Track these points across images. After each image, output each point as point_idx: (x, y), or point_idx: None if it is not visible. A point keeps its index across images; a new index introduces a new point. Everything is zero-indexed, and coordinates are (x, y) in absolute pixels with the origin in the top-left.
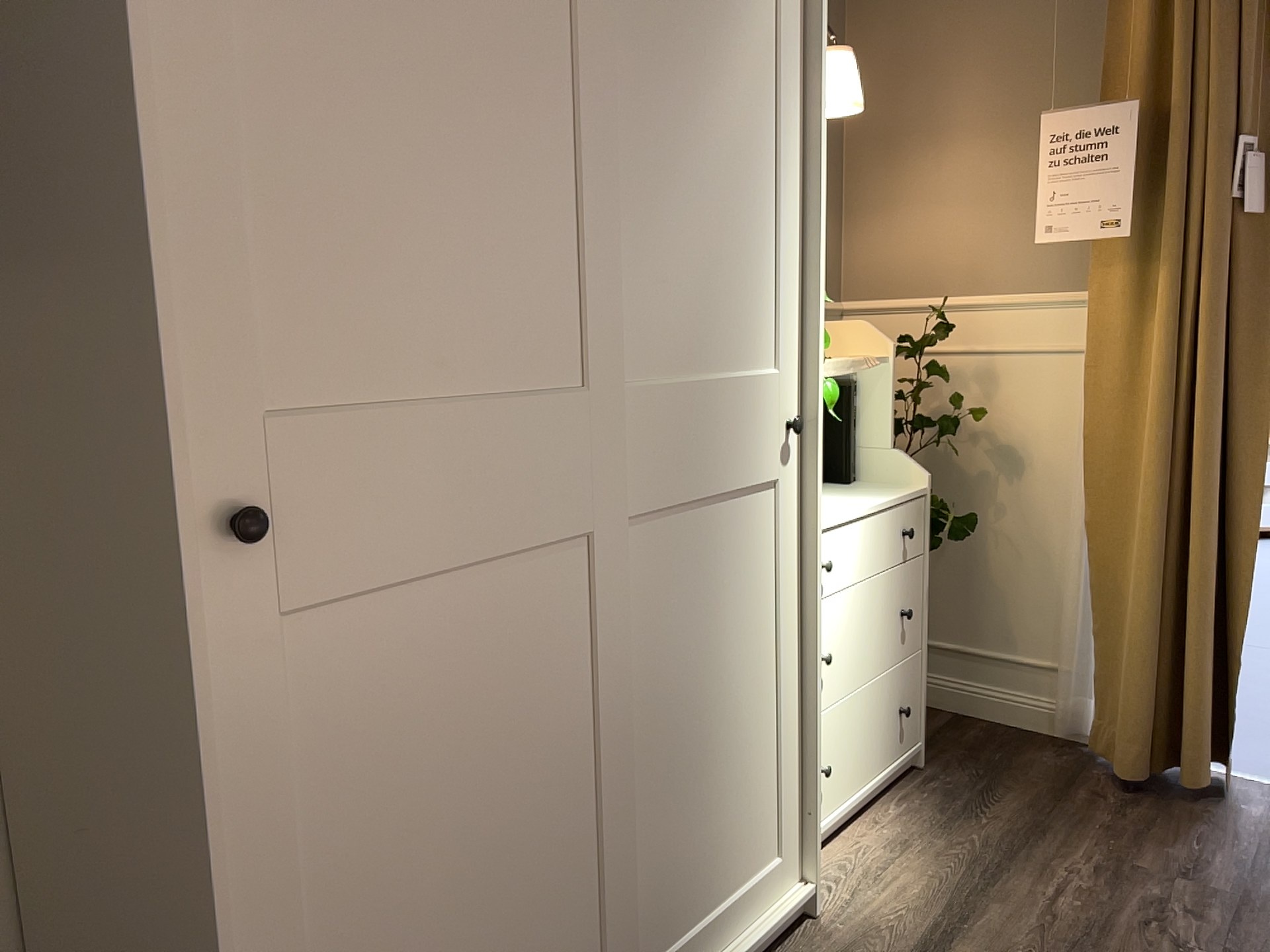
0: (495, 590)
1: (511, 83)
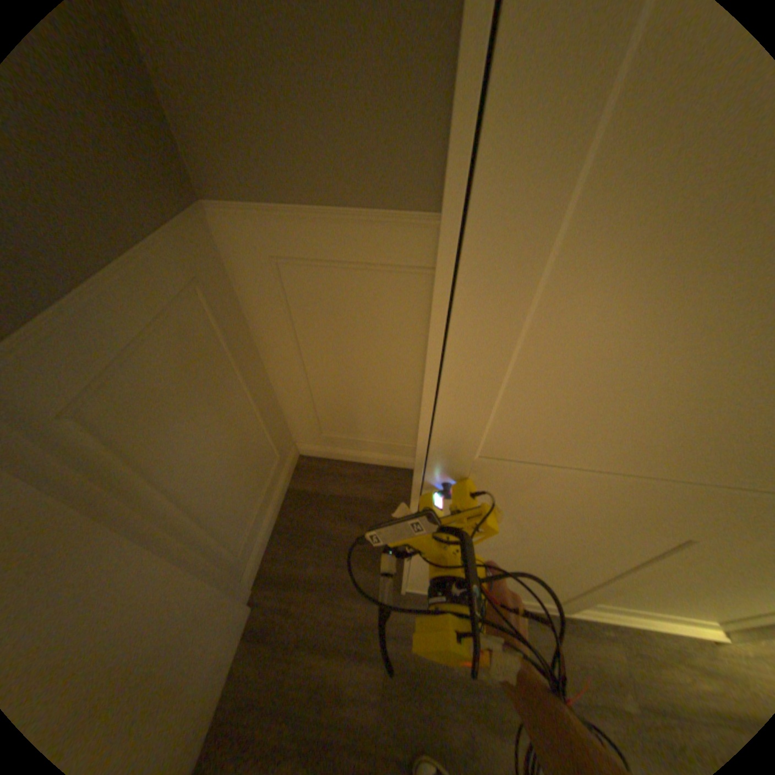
0: (594, 531)
1: None
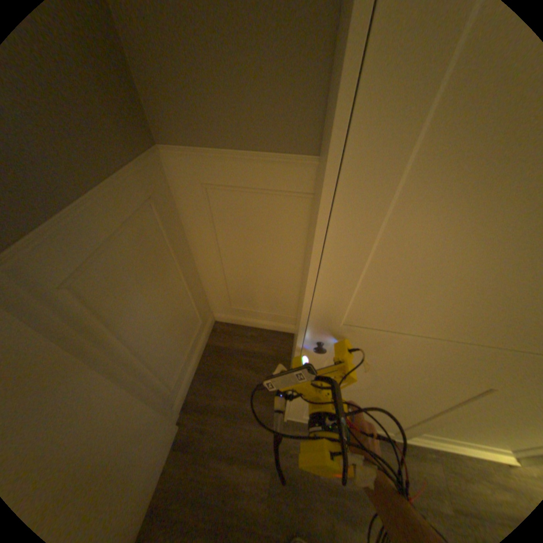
0: (423, 380)
1: None
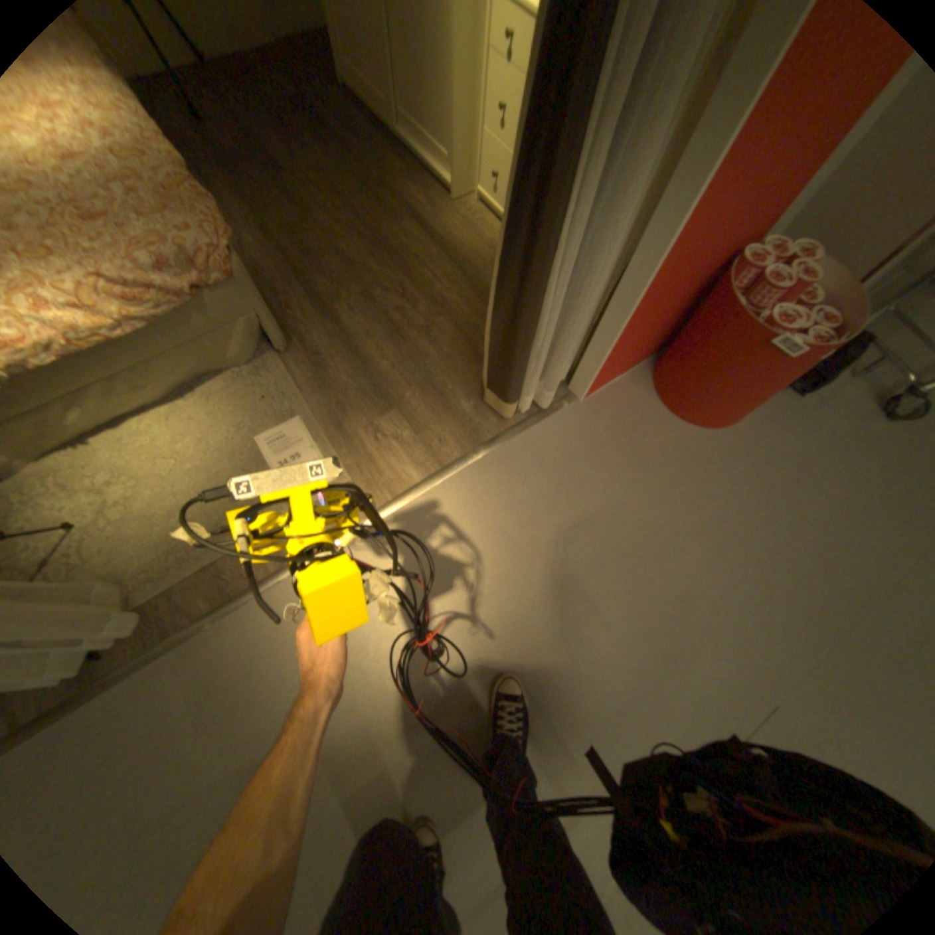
0: None
1: None
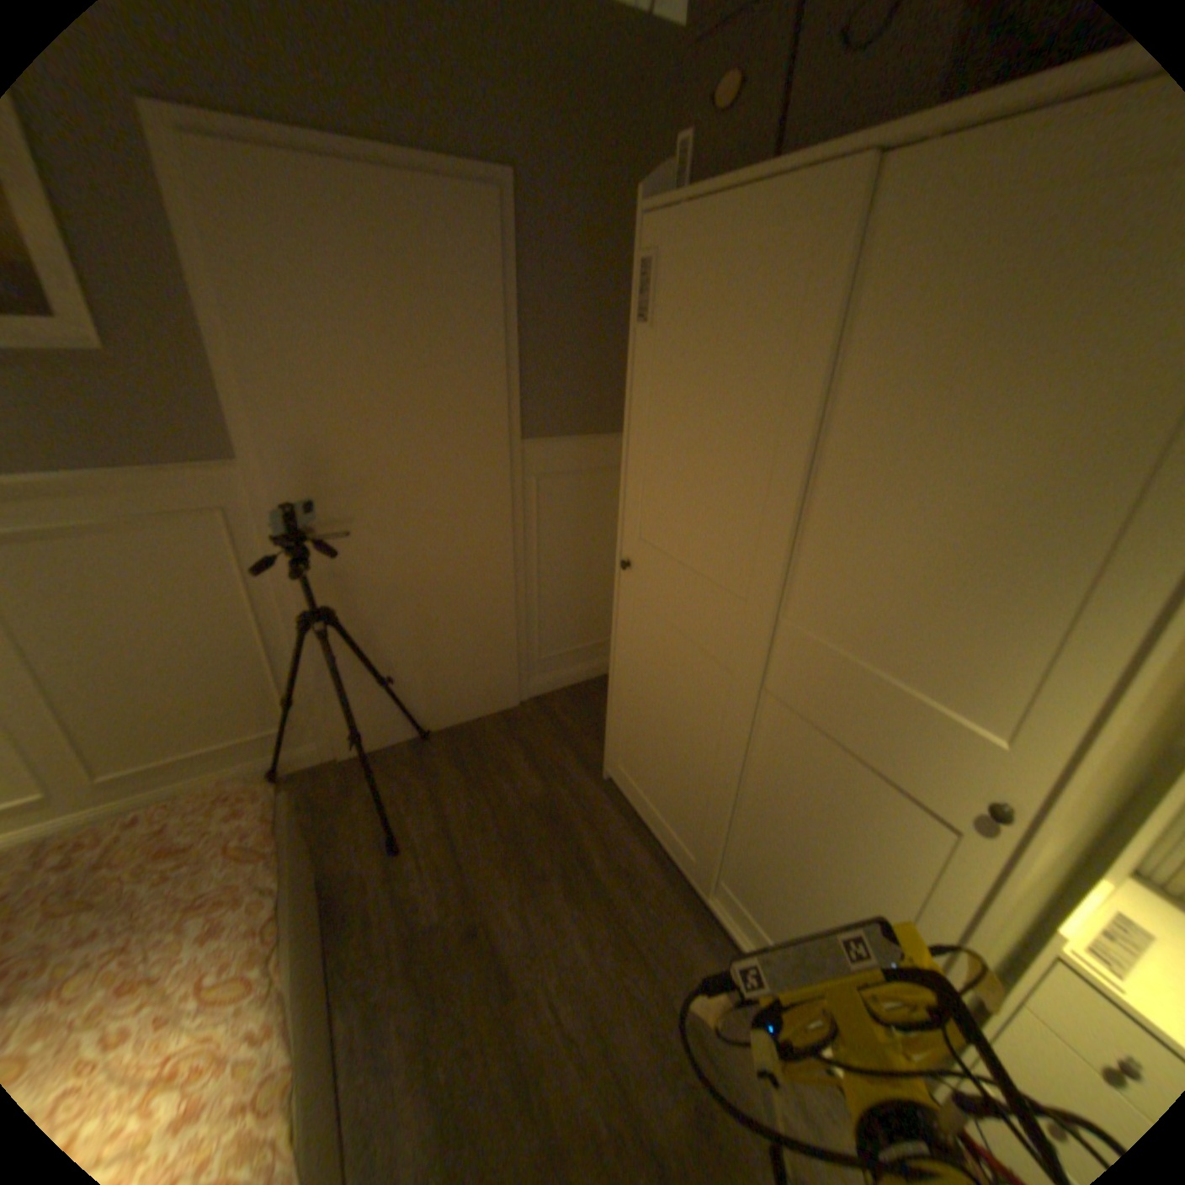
0: (690, 652)
1: (739, 433)
